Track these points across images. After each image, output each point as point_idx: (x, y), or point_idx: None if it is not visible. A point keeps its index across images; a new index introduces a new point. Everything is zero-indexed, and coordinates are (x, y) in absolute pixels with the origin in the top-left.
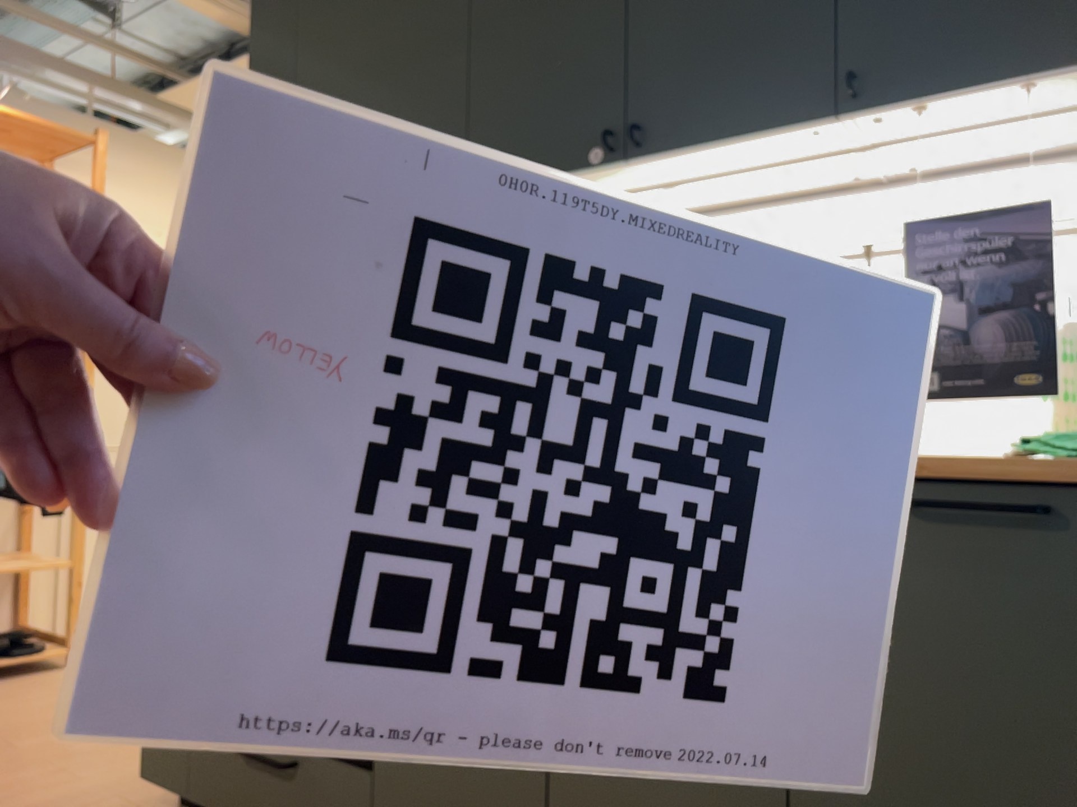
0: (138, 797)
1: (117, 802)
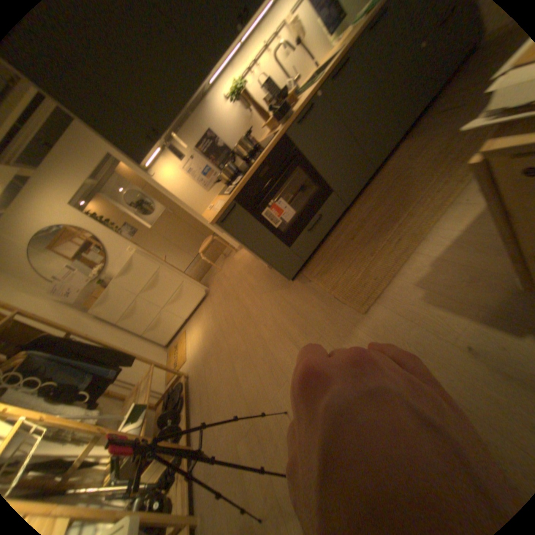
0: (283, 293)
1: (284, 296)
